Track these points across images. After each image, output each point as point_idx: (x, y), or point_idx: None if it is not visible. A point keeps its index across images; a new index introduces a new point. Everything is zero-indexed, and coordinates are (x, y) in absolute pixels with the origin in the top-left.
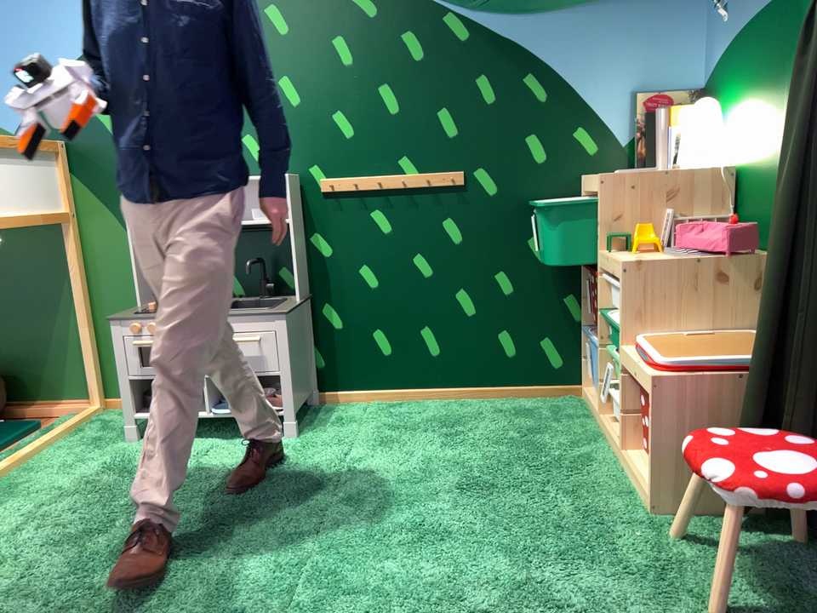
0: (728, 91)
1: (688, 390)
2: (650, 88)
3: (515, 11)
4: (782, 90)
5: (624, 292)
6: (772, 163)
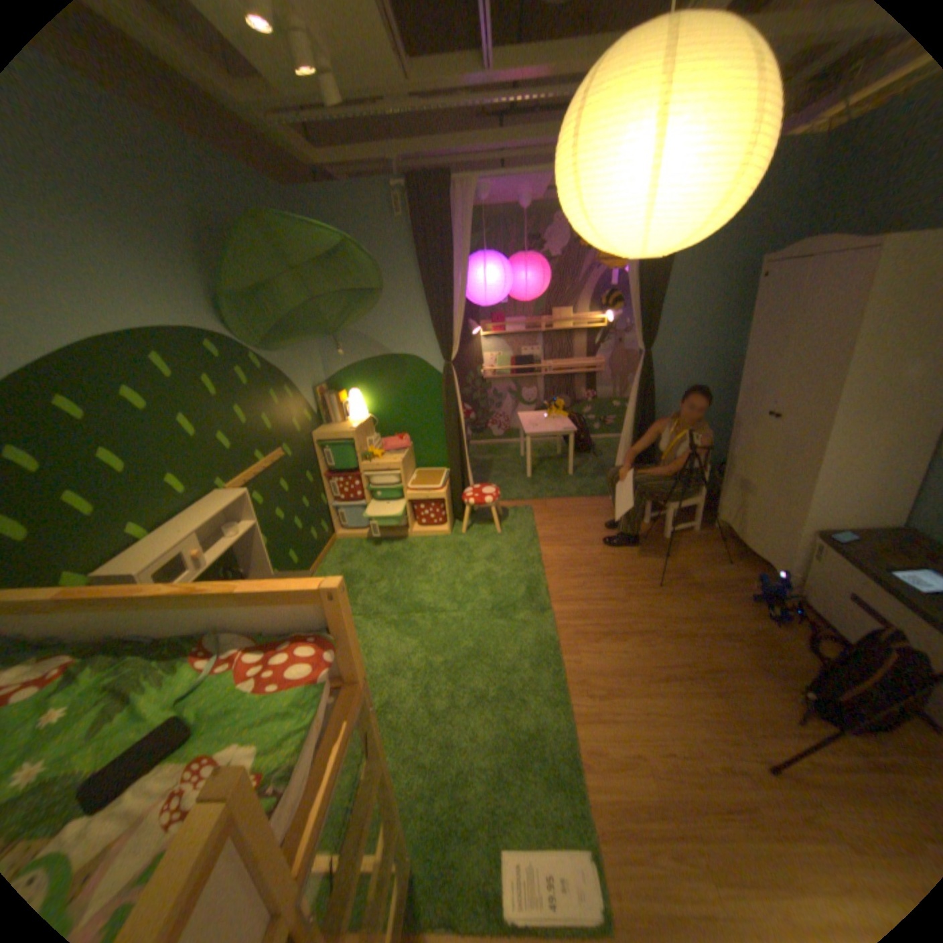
0: (353, 385)
1: (447, 491)
2: (315, 385)
3: (273, 351)
4: (397, 389)
5: (402, 474)
6: (397, 414)
